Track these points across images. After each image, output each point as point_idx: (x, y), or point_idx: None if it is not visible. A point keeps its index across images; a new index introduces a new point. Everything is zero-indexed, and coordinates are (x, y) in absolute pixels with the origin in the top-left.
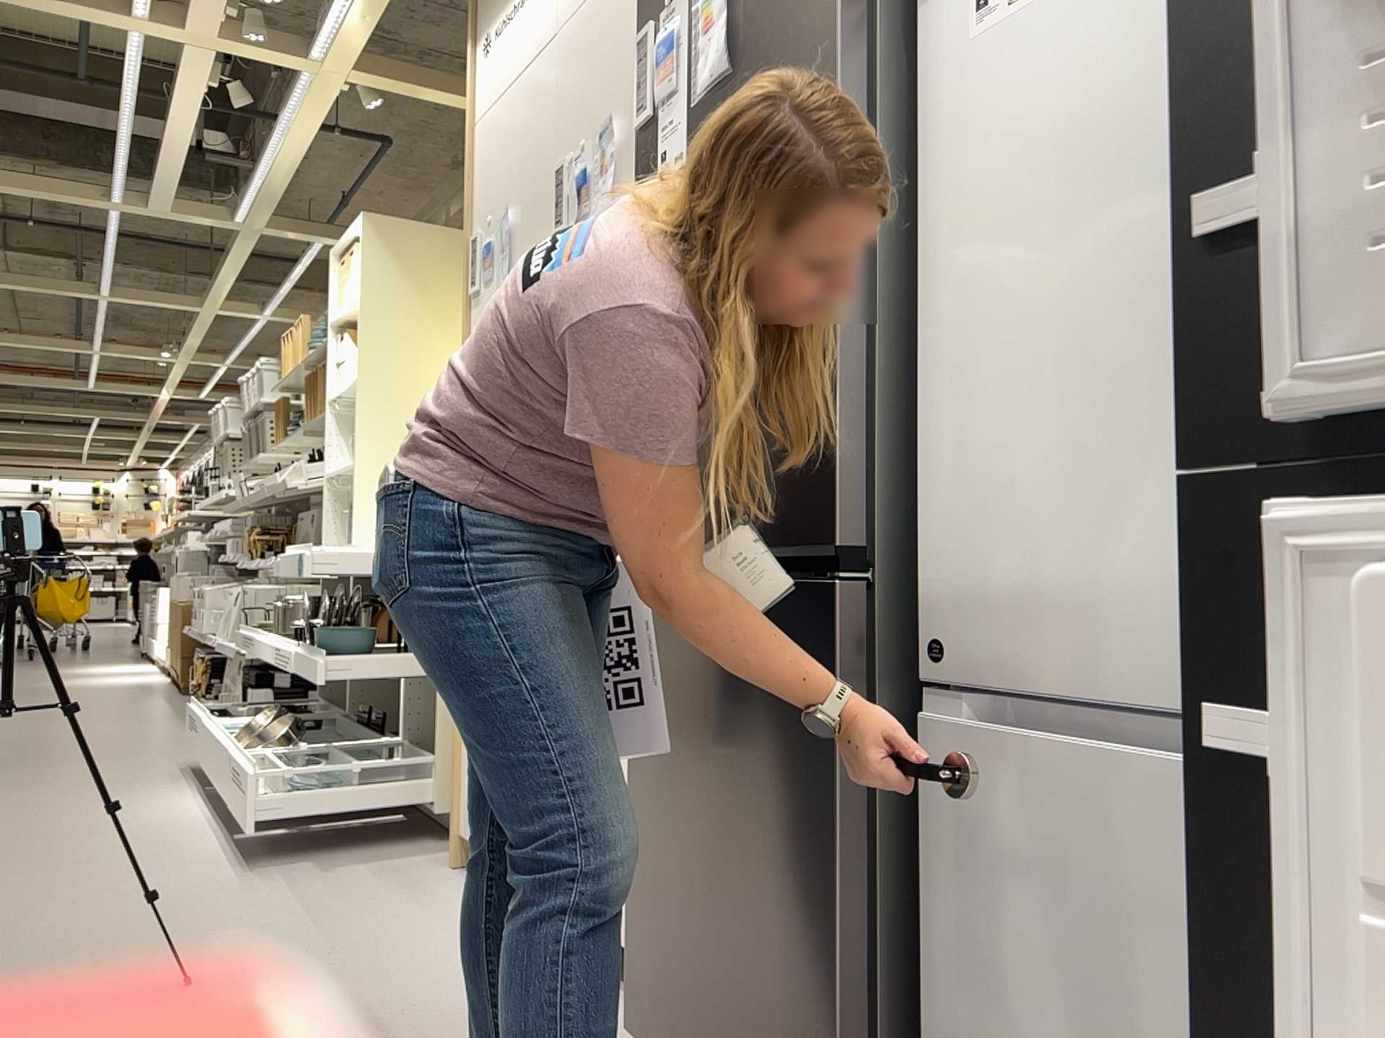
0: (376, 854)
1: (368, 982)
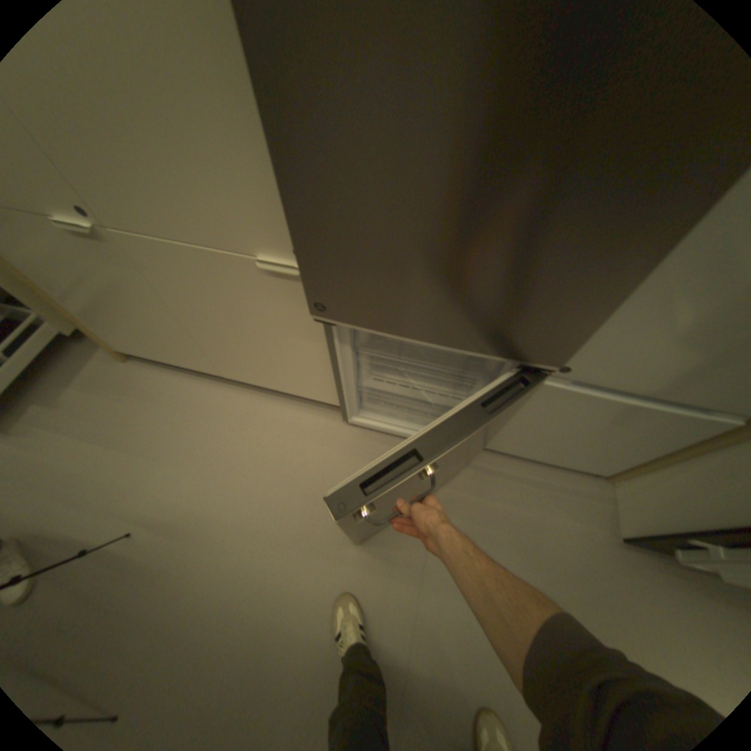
0: (60, 375)
1: (200, 468)
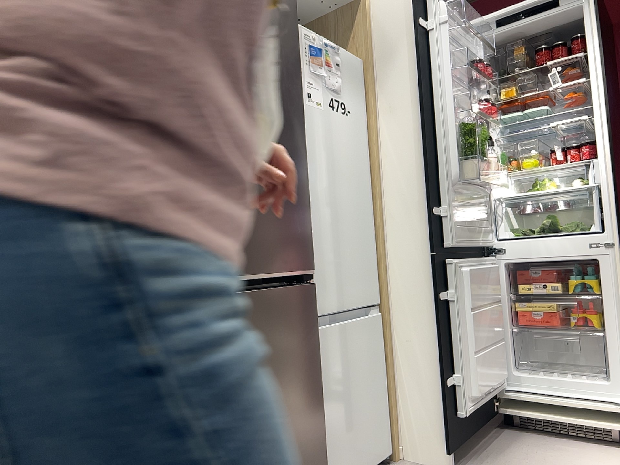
0: None
1: None
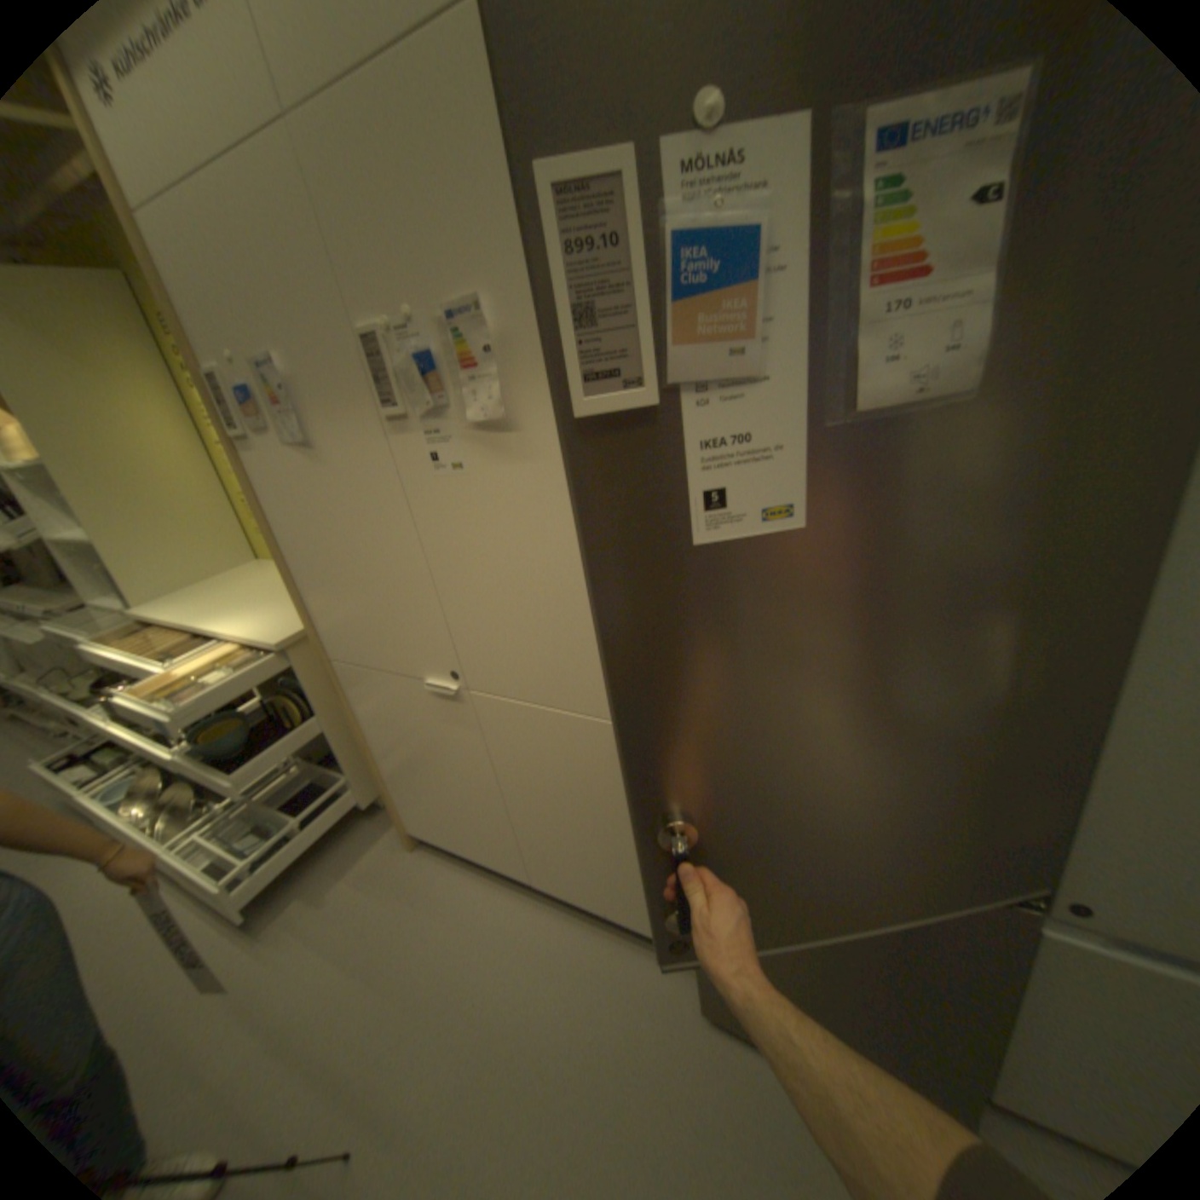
0: (339, 861)
1: (476, 1044)
